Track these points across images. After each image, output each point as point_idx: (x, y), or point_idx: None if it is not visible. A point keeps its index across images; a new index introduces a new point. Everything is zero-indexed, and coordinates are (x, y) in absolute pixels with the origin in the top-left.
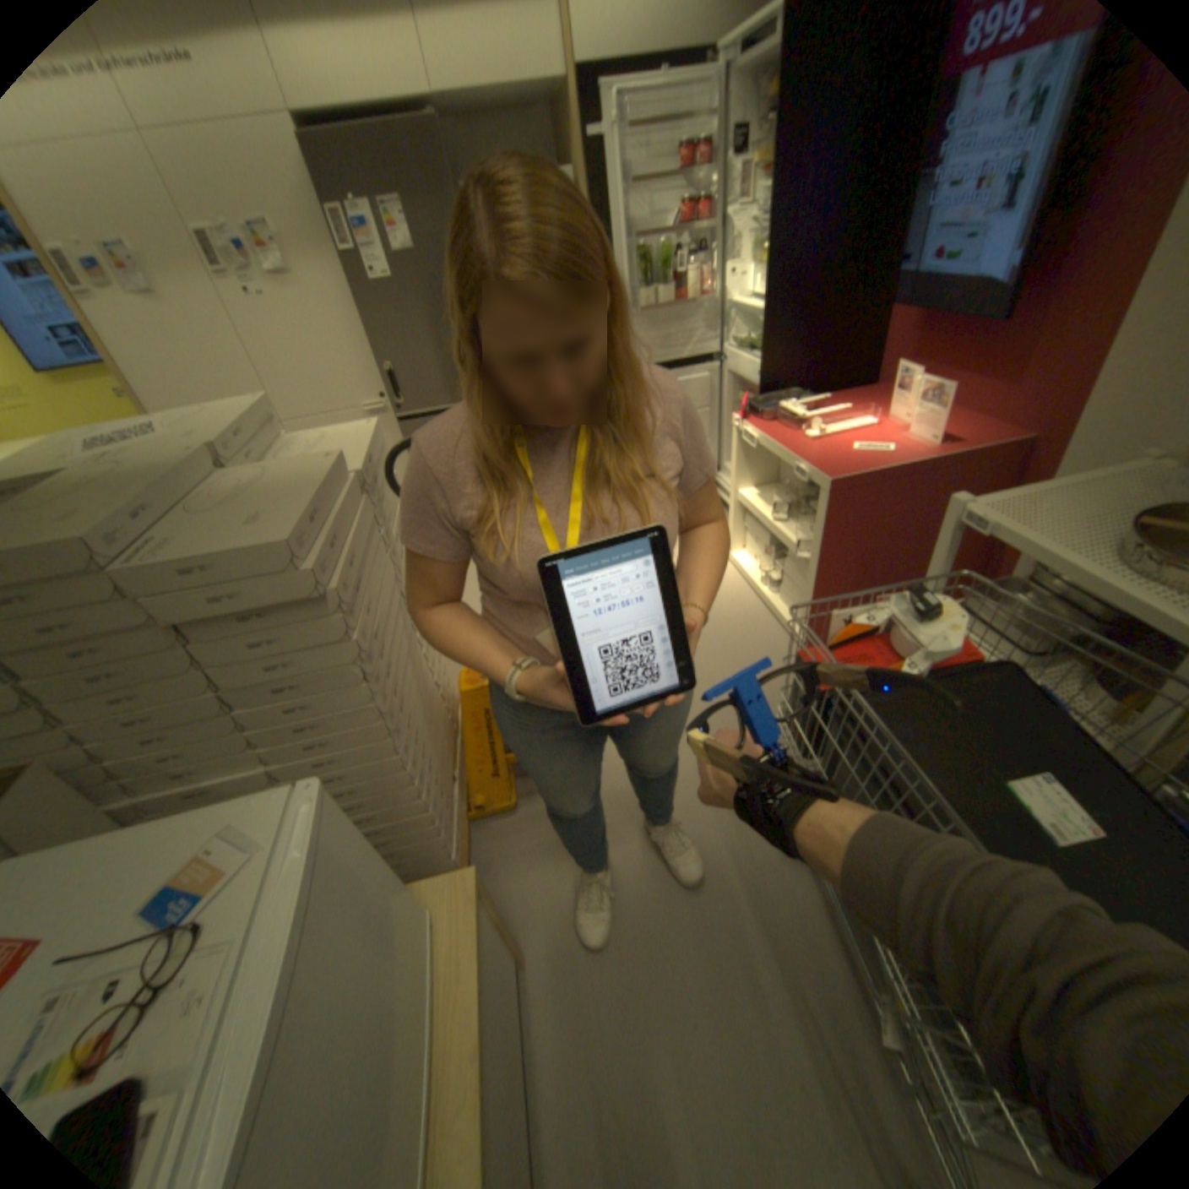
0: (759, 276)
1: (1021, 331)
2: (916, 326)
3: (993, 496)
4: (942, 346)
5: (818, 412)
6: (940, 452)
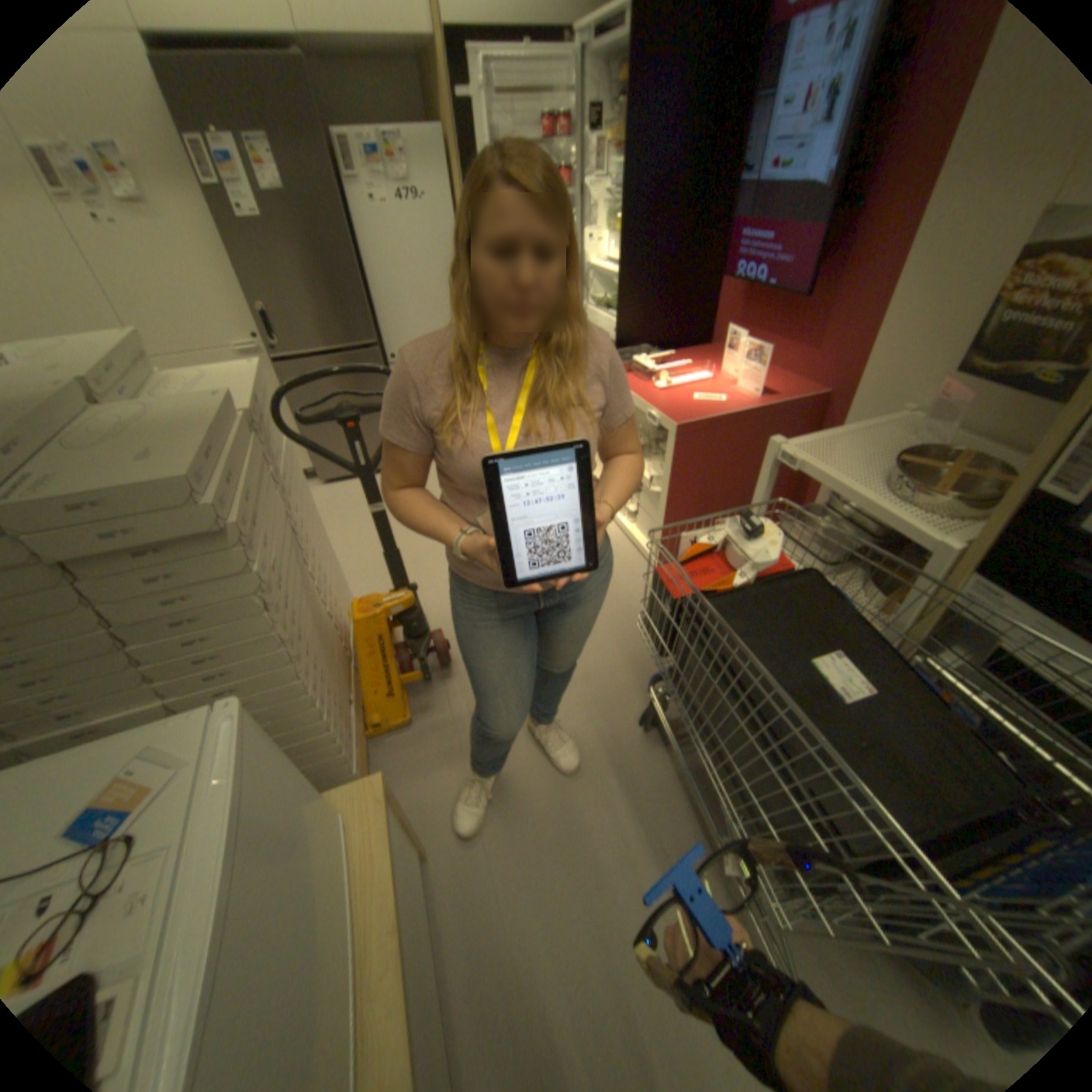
0: (613, 243)
1: (820, 305)
2: (742, 295)
3: (800, 439)
4: (761, 313)
5: (665, 366)
6: (760, 403)
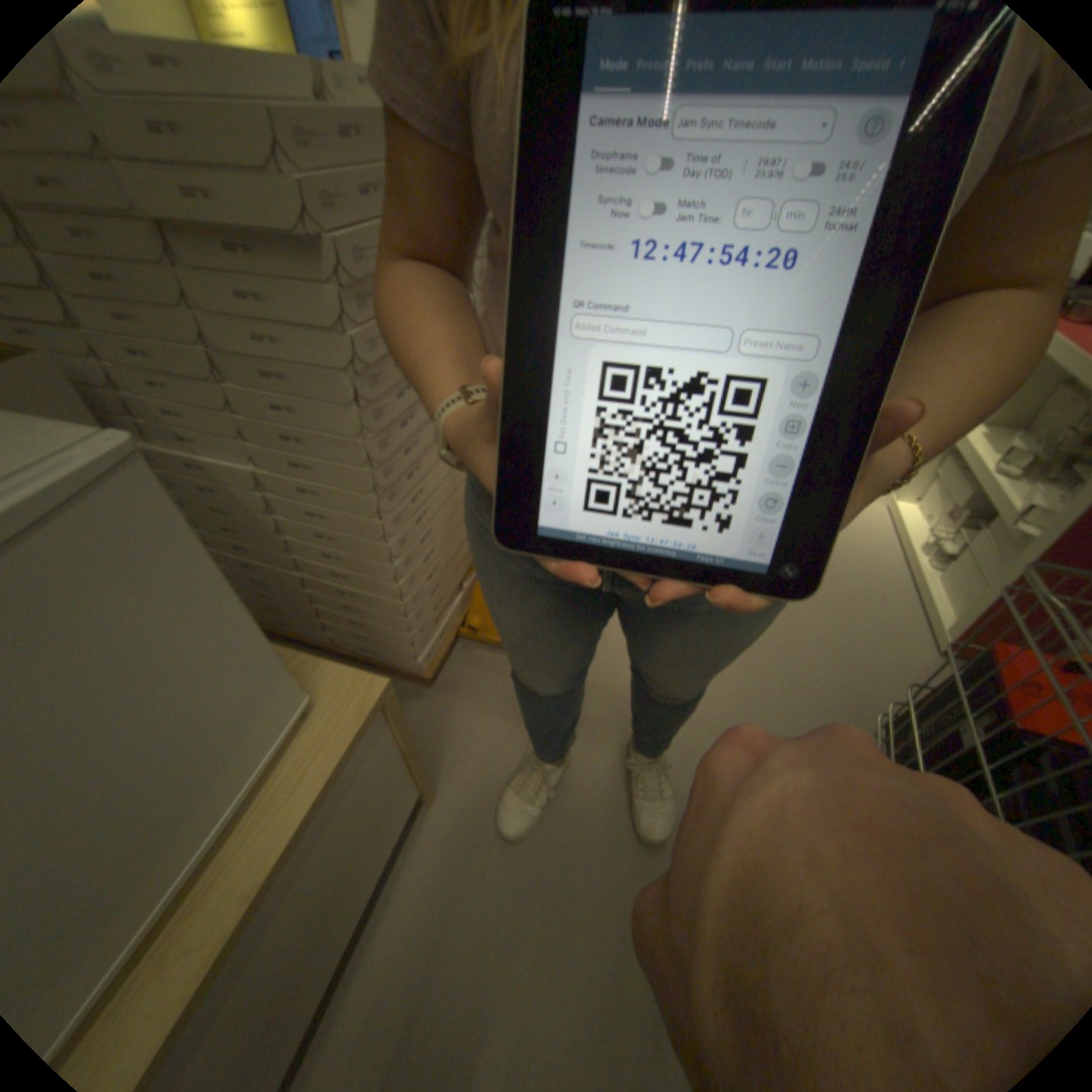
0: None
1: None
2: None
3: None
4: None
5: None
6: None
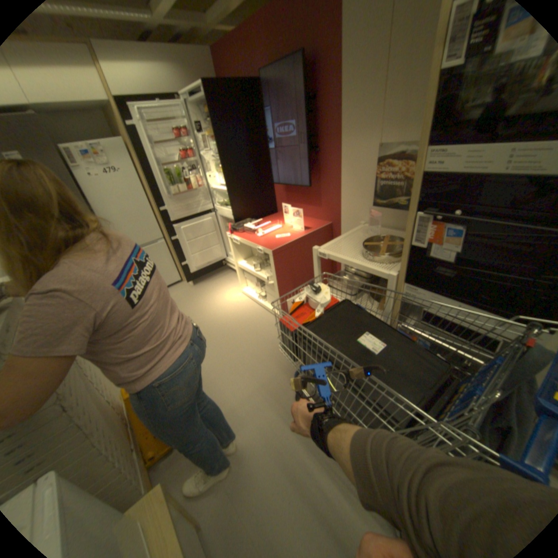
0: (221, 177)
1: (316, 190)
2: (284, 191)
3: (324, 245)
4: (294, 196)
5: (259, 226)
6: (305, 233)
